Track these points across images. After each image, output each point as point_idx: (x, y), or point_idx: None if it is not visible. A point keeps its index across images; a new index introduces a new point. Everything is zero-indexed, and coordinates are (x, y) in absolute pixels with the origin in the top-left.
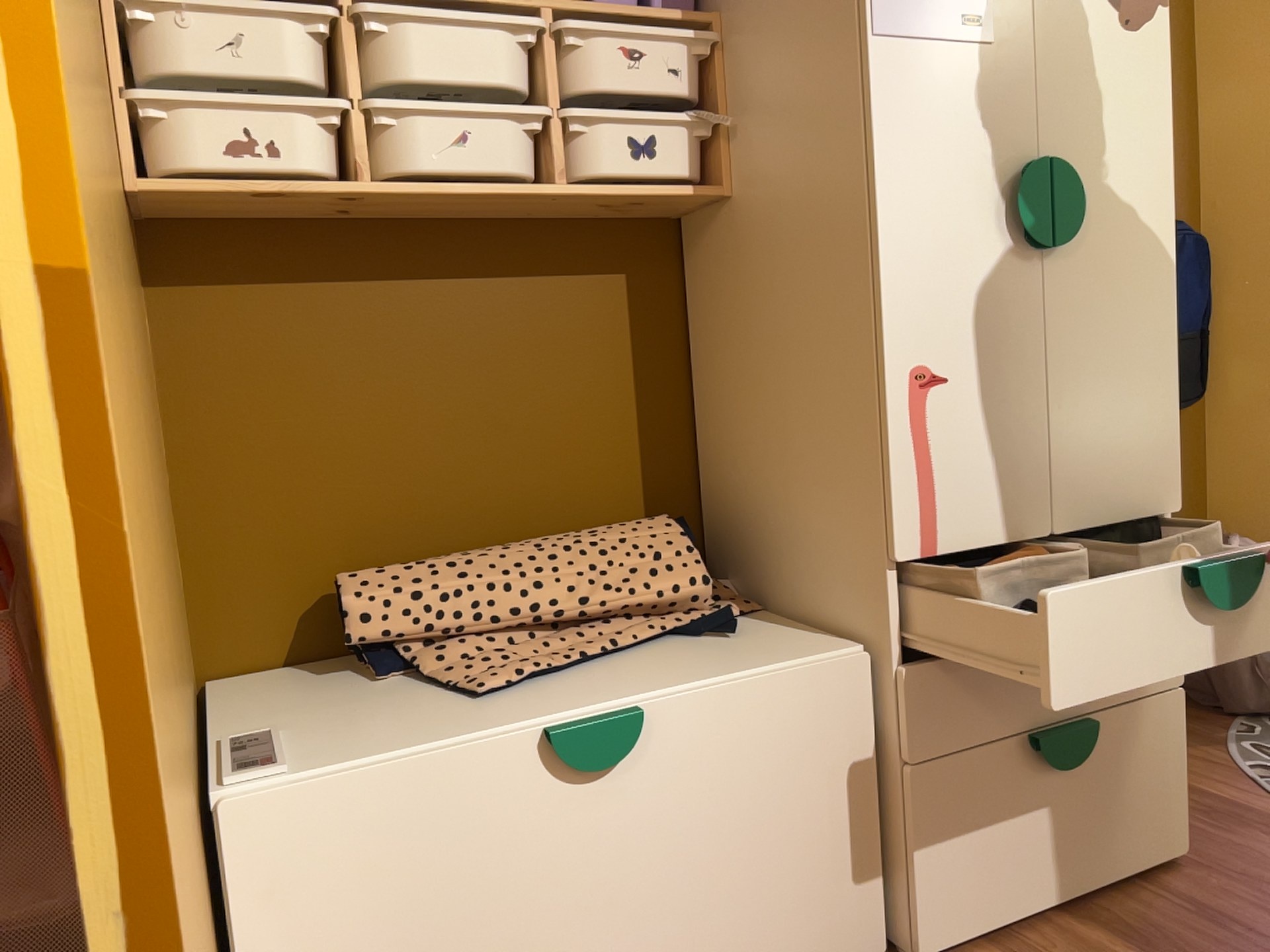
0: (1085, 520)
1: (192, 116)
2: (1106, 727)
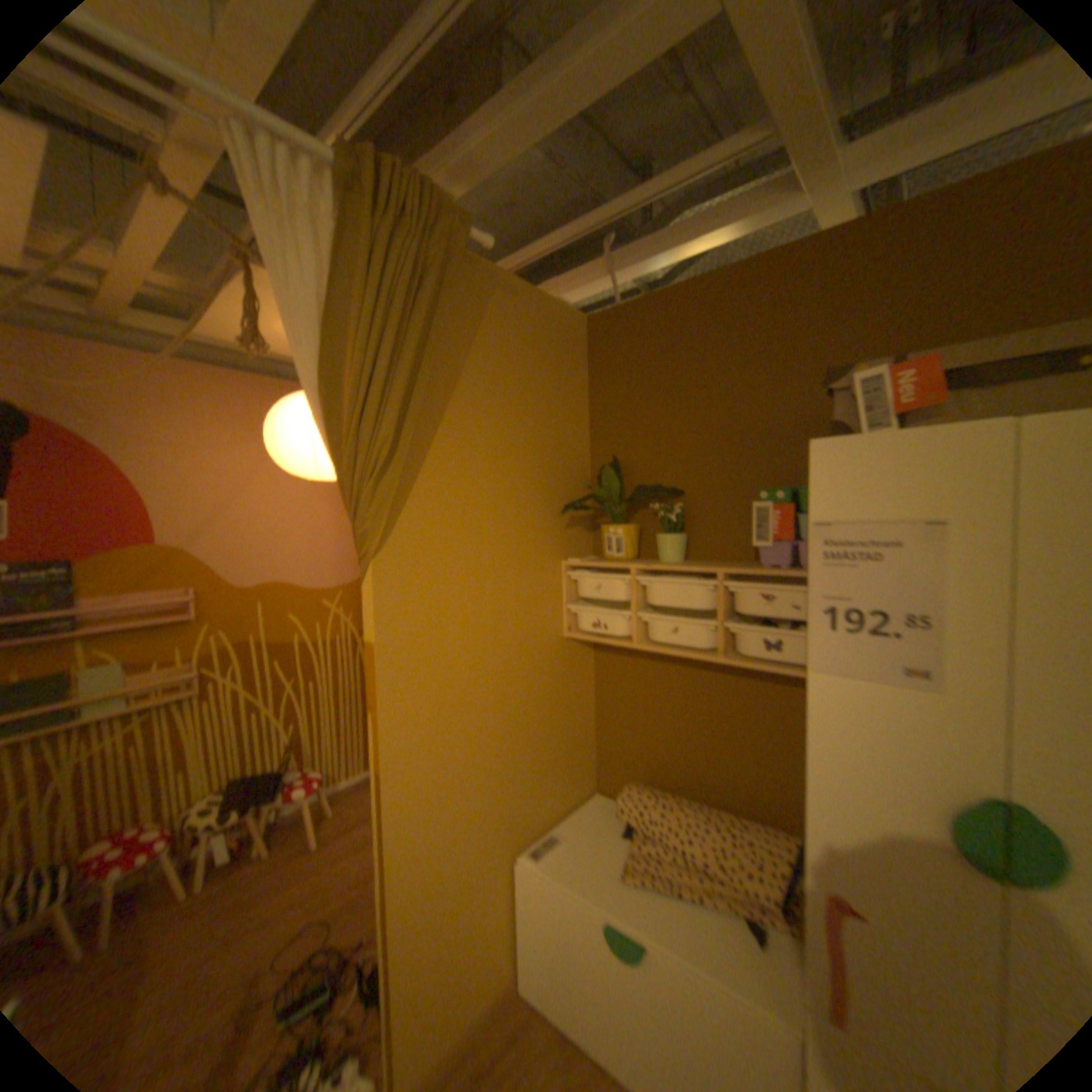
0: None
1: (582, 611)
2: None
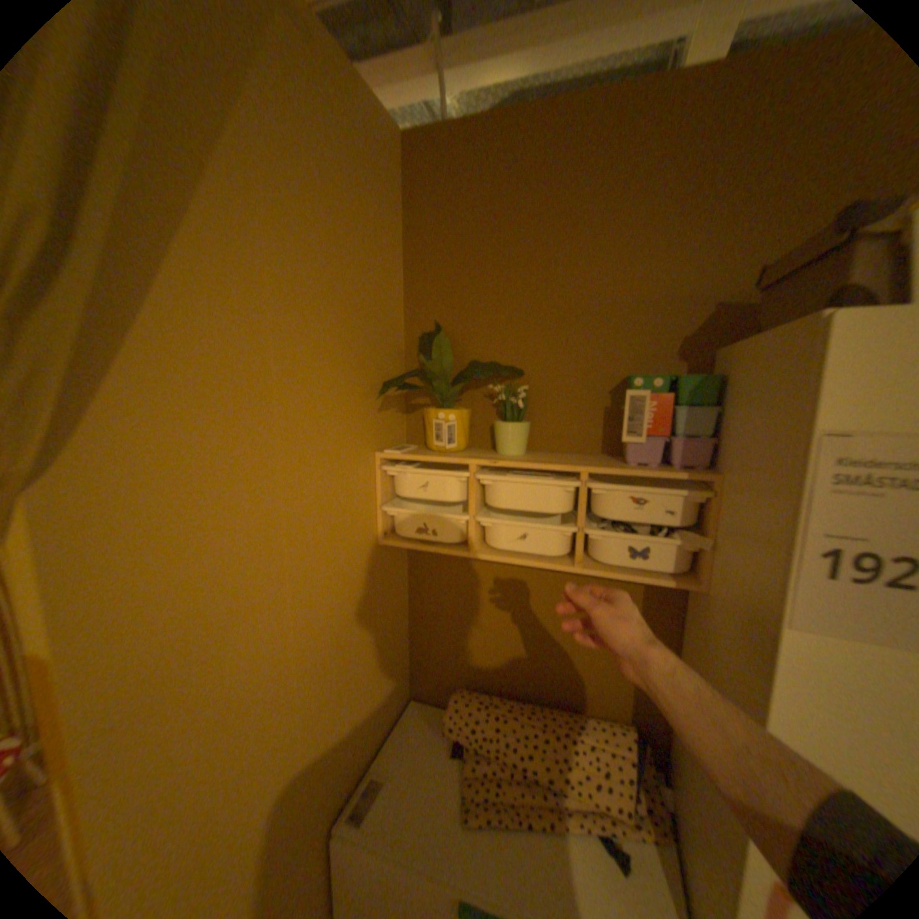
0: None
1: (405, 514)
2: None
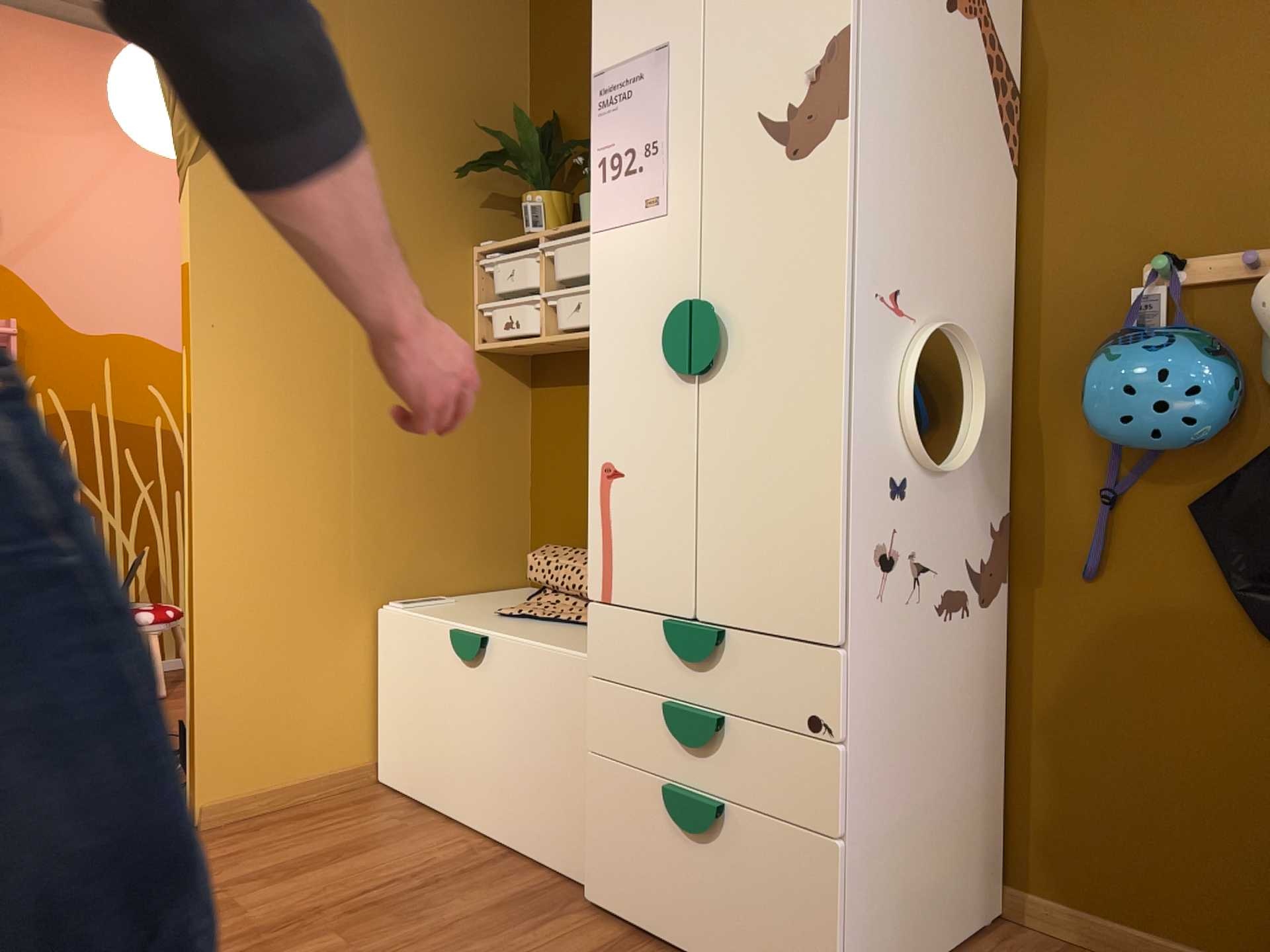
0: (726, 618)
1: (495, 310)
2: (741, 826)
